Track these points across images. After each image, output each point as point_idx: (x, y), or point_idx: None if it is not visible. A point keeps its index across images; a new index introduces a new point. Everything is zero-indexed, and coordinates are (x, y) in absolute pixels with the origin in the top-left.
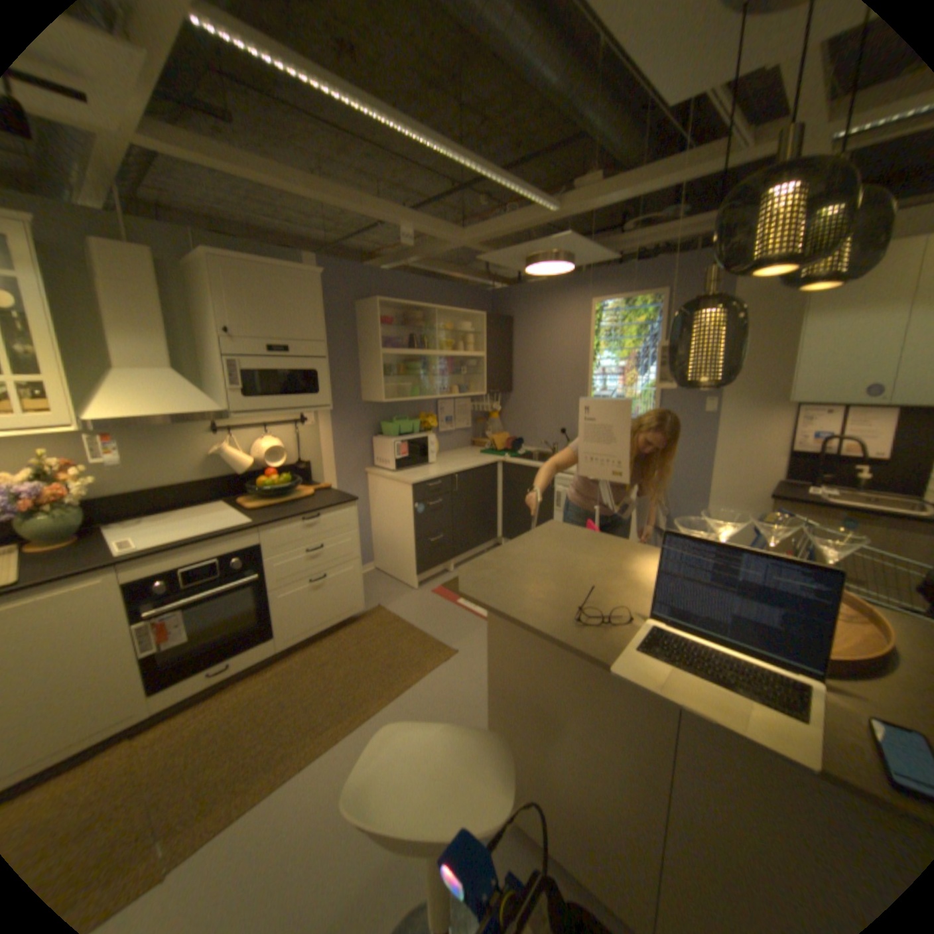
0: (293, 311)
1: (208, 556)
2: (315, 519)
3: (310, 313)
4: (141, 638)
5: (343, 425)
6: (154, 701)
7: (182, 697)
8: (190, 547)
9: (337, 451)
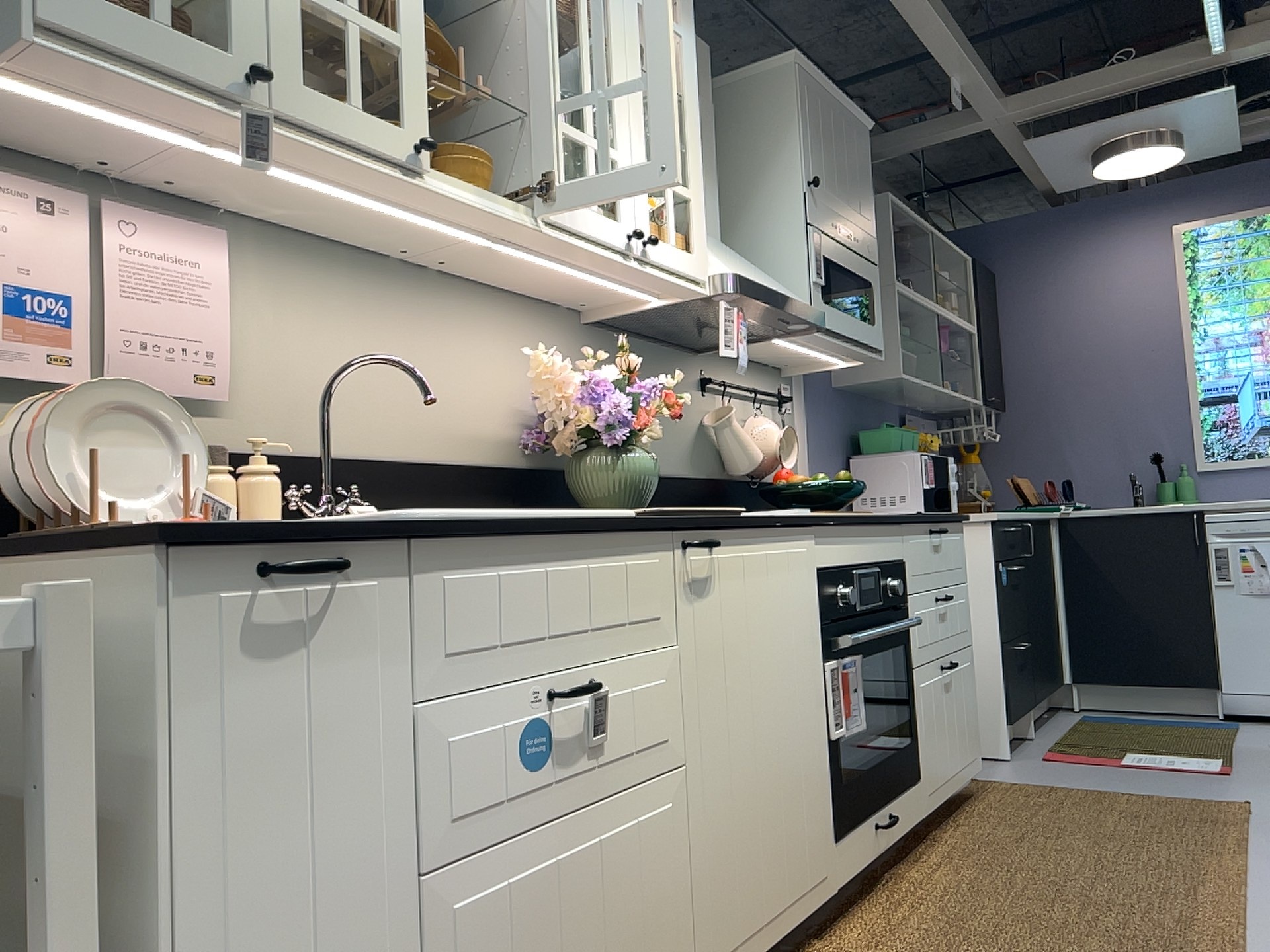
0: (855, 176)
1: (873, 552)
2: (947, 530)
3: (867, 185)
4: (837, 690)
5: (820, 422)
6: (842, 849)
7: (862, 858)
8: (866, 522)
9: (816, 471)
